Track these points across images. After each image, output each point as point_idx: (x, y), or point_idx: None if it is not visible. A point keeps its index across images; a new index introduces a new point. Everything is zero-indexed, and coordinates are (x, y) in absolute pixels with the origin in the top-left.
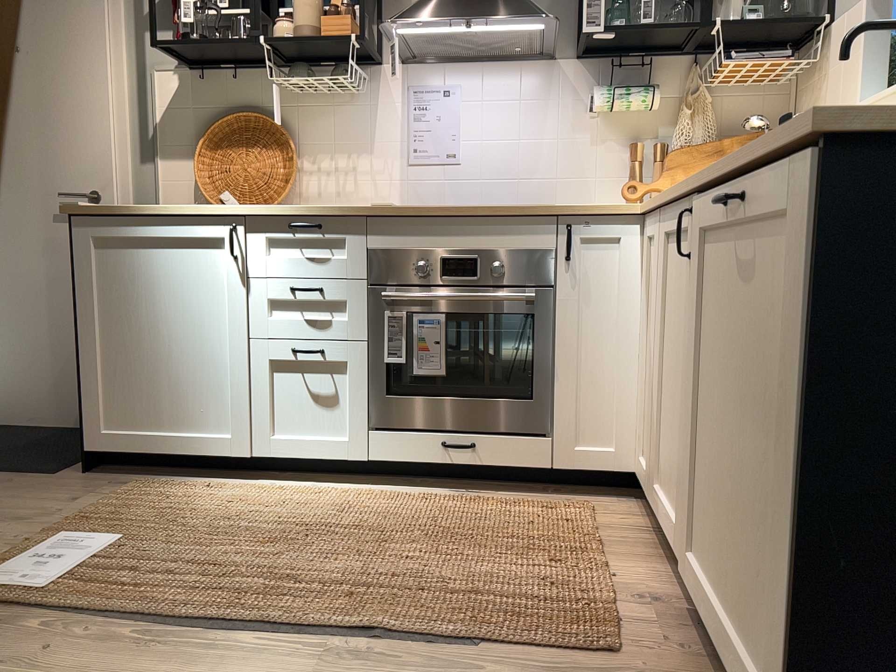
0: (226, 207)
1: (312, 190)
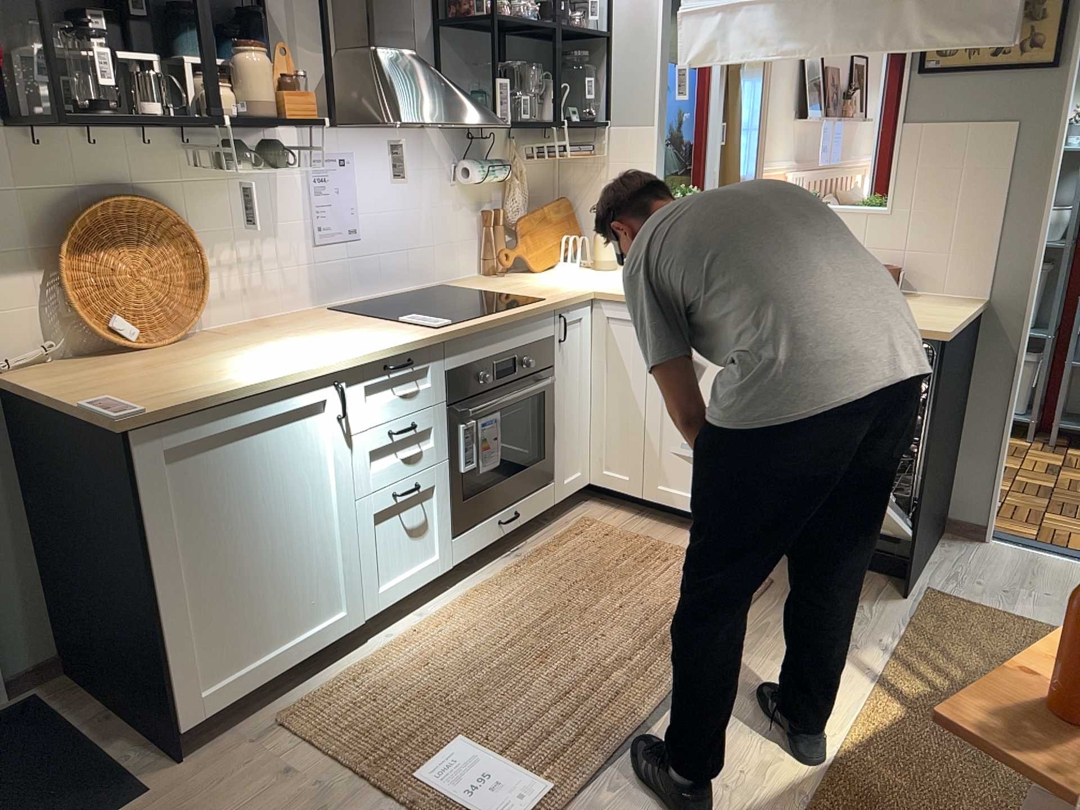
0: (324, 363)
1: (215, 291)
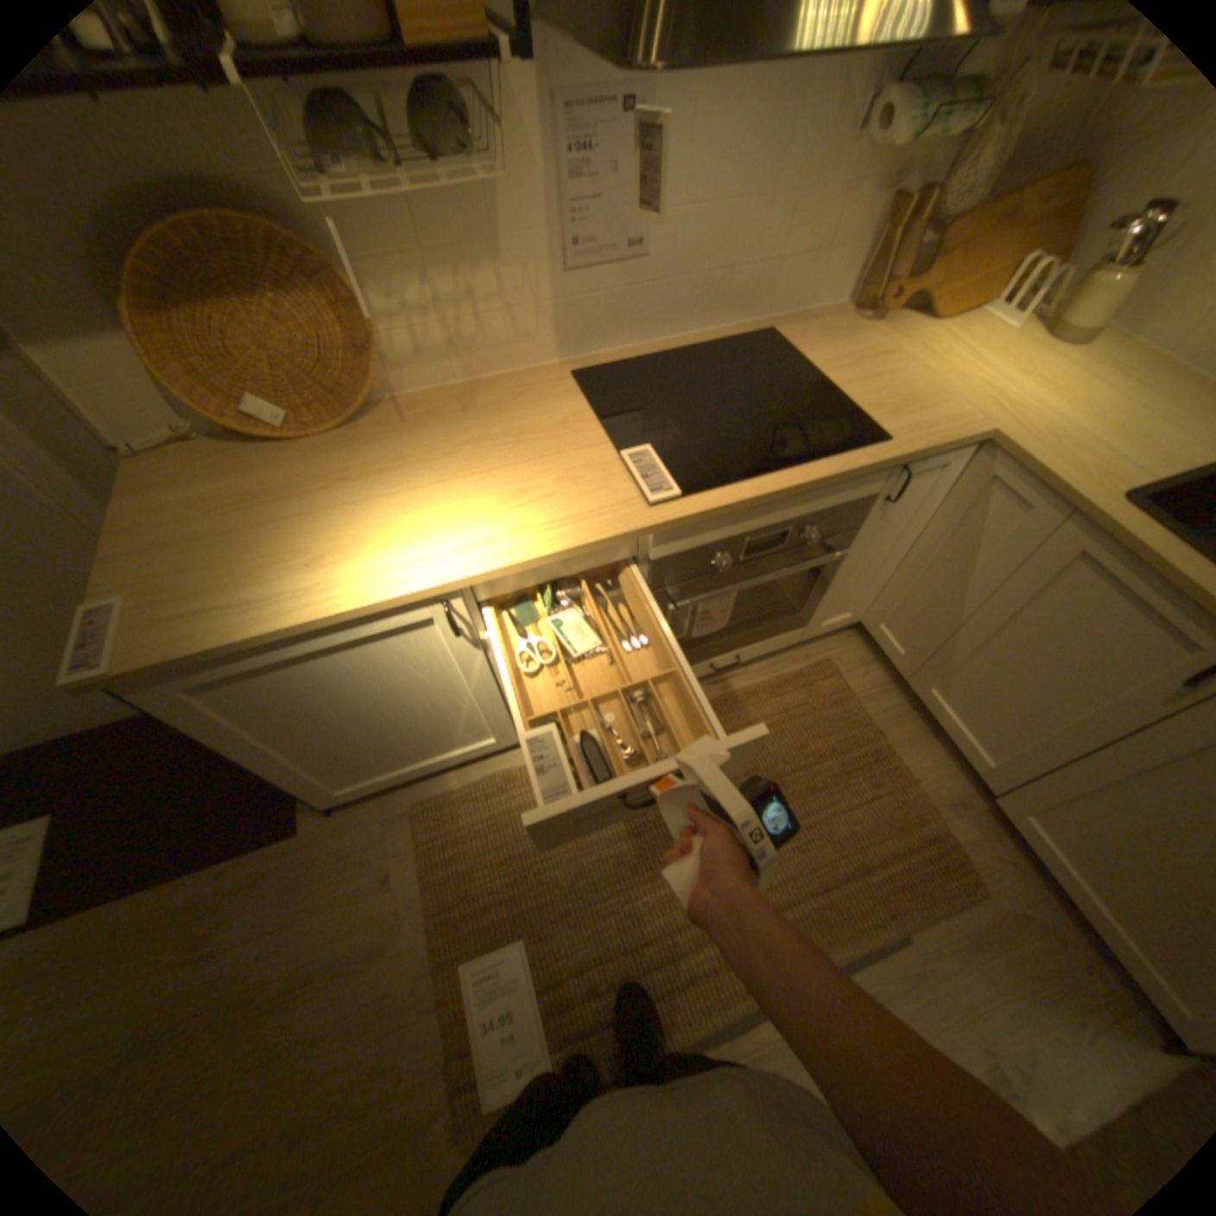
0: (421, 582)
1: (404, 342)
